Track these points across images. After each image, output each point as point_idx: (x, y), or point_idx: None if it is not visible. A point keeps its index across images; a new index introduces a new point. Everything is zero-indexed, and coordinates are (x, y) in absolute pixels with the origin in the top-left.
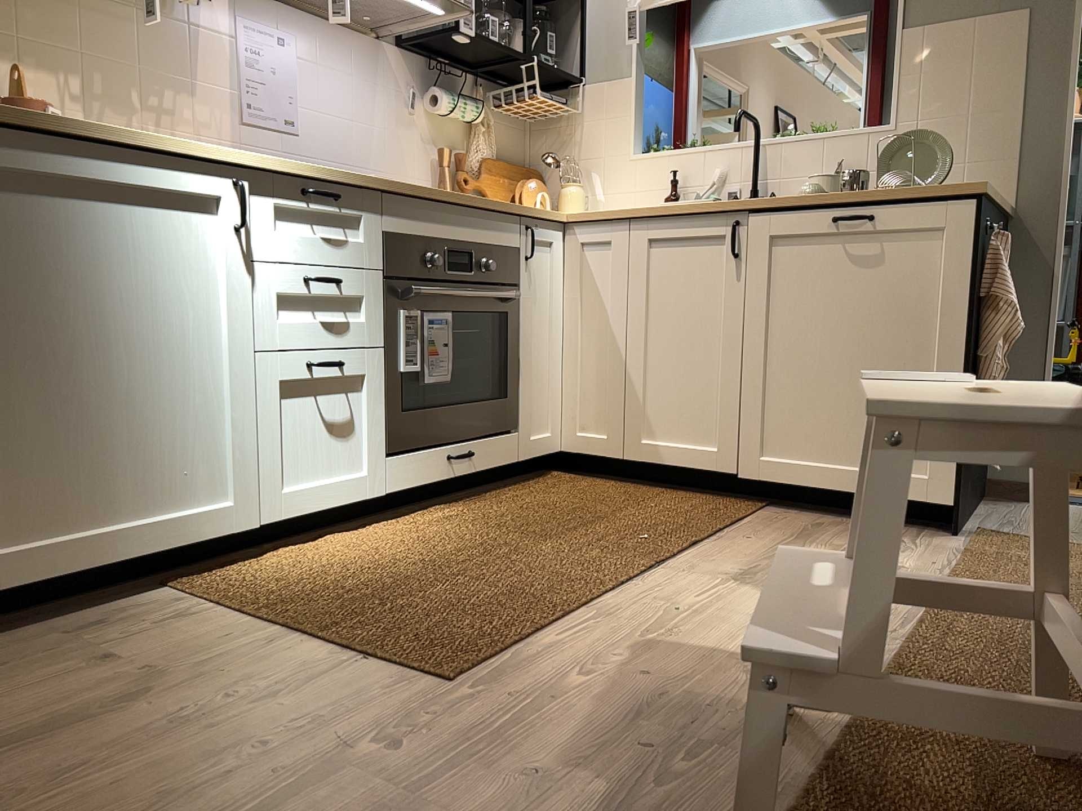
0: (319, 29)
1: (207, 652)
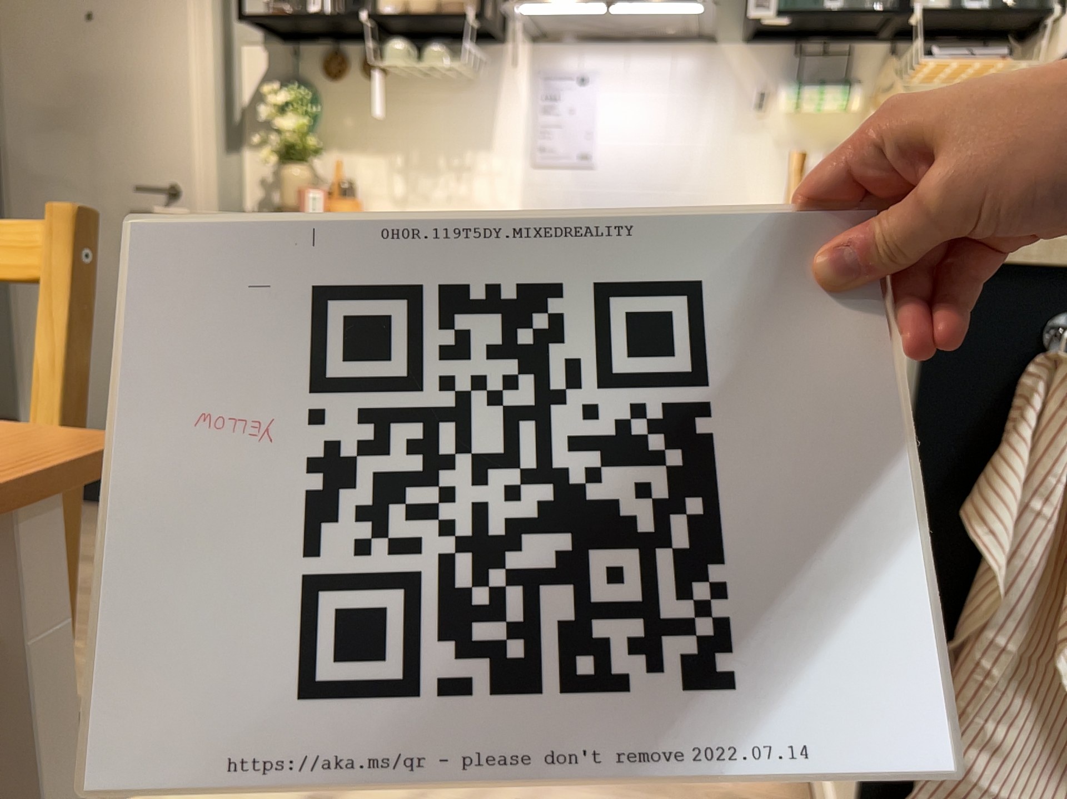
0: (628, 54)
1: None
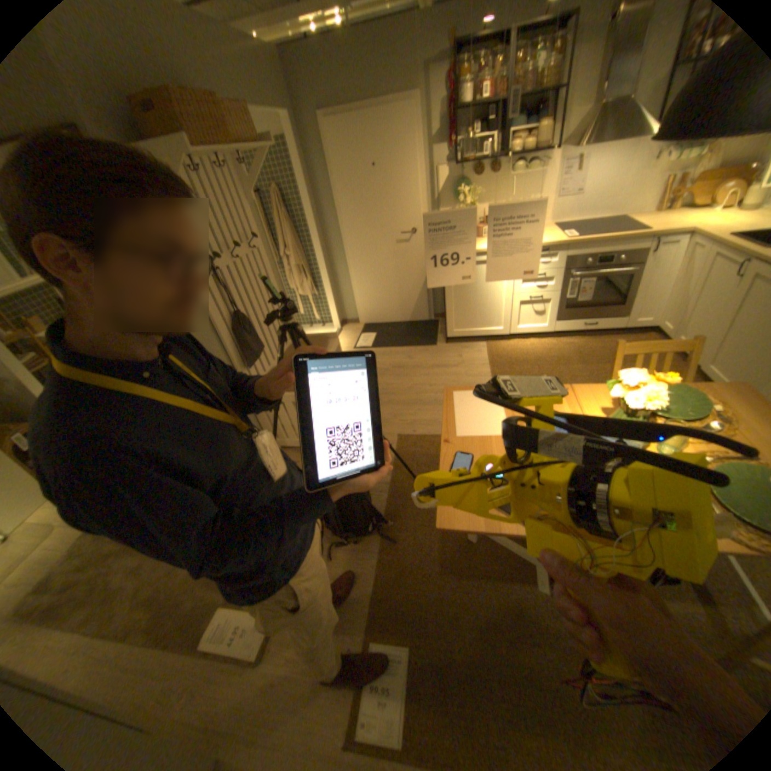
0: (605, 144)
1: (473, 362)
